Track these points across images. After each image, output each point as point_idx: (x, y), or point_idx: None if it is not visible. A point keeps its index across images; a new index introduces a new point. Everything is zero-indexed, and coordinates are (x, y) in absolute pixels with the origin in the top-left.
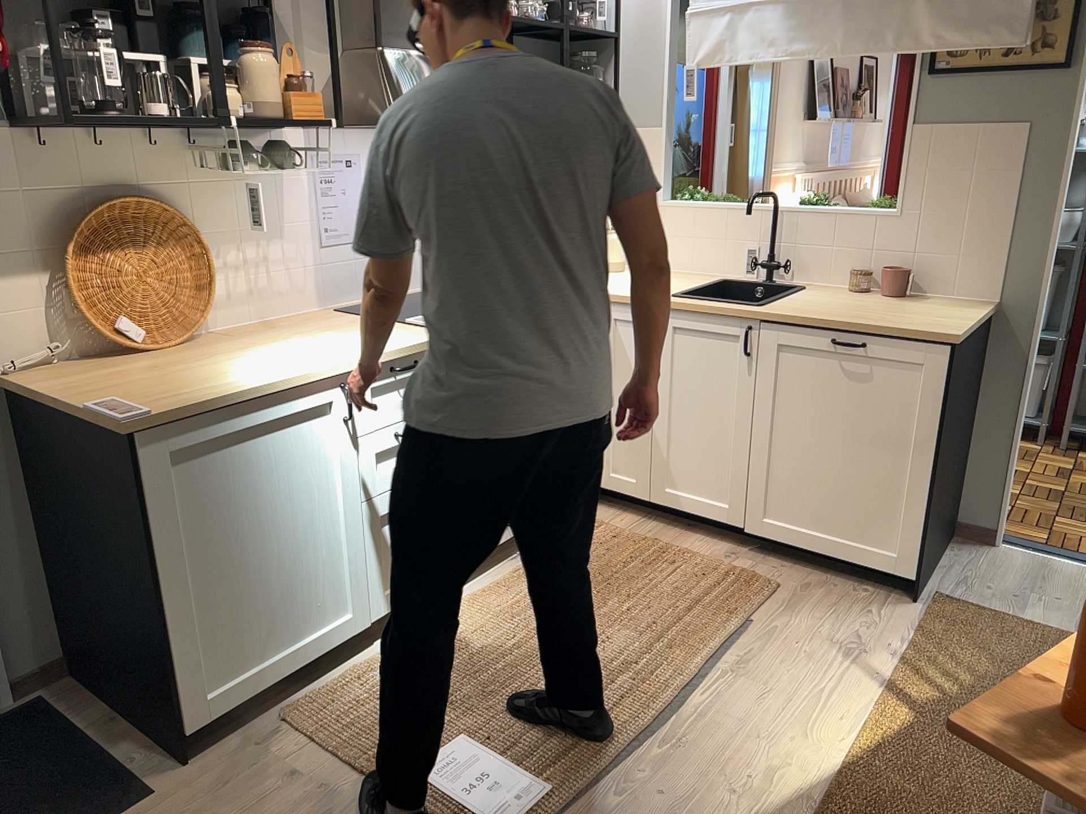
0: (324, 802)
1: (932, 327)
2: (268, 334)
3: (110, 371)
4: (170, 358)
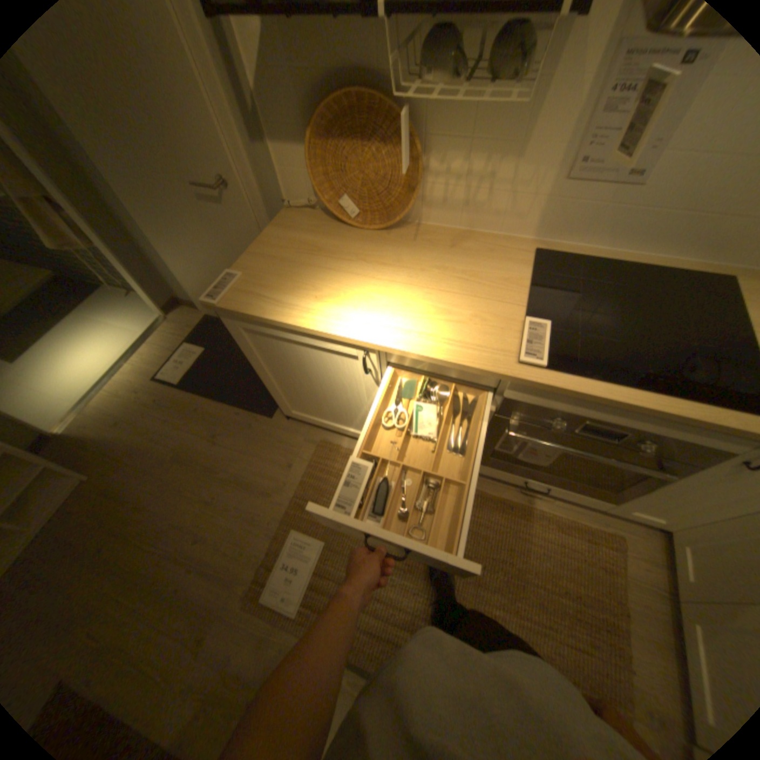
0: (275, 489)
1: None
2: (433, 252)
3: (308, 235)
4: (344, 242)
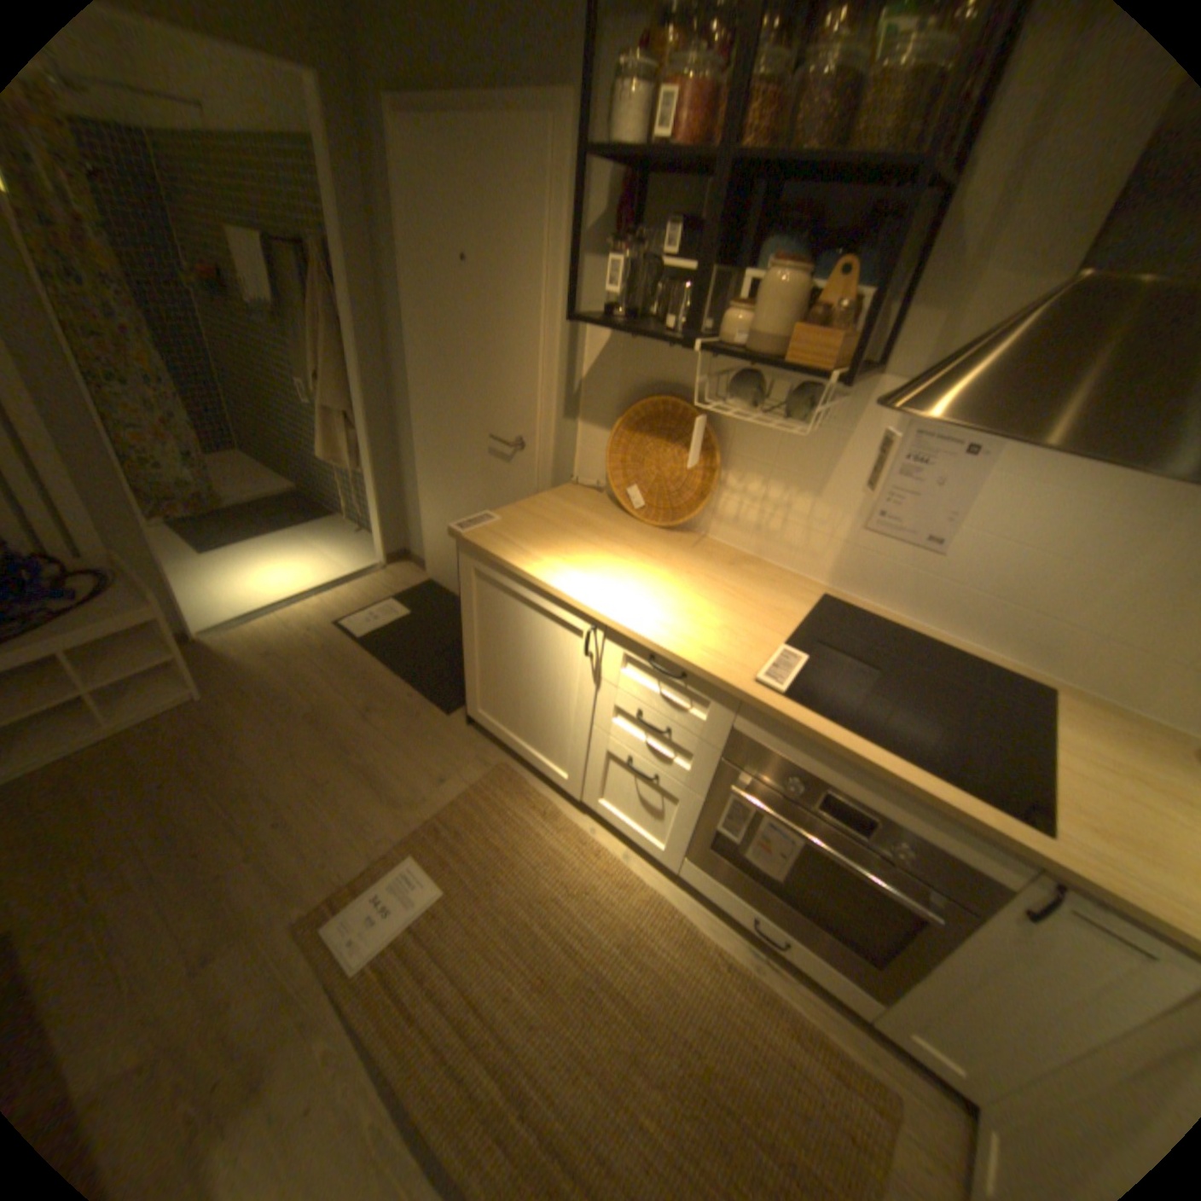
0: (410, 802)
1: None
2: (707, 563)
3: (584, 511)
4: (617, 527)
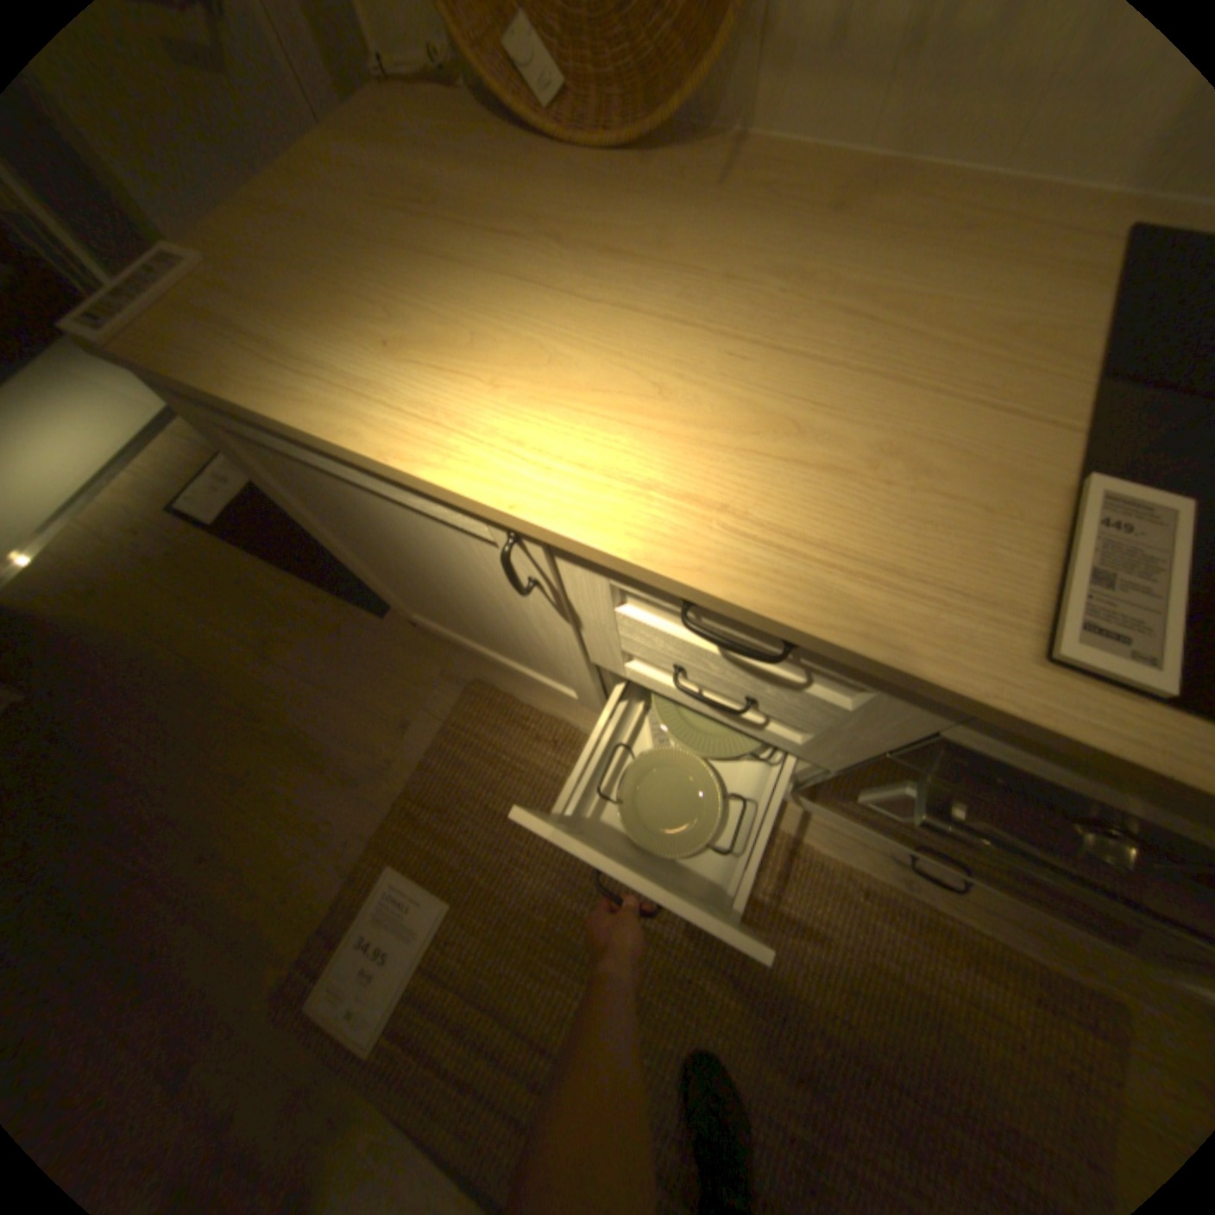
0: (367, 773)
1: None
2: (775, 218)
3: (412, 153)
4: (508, 177)
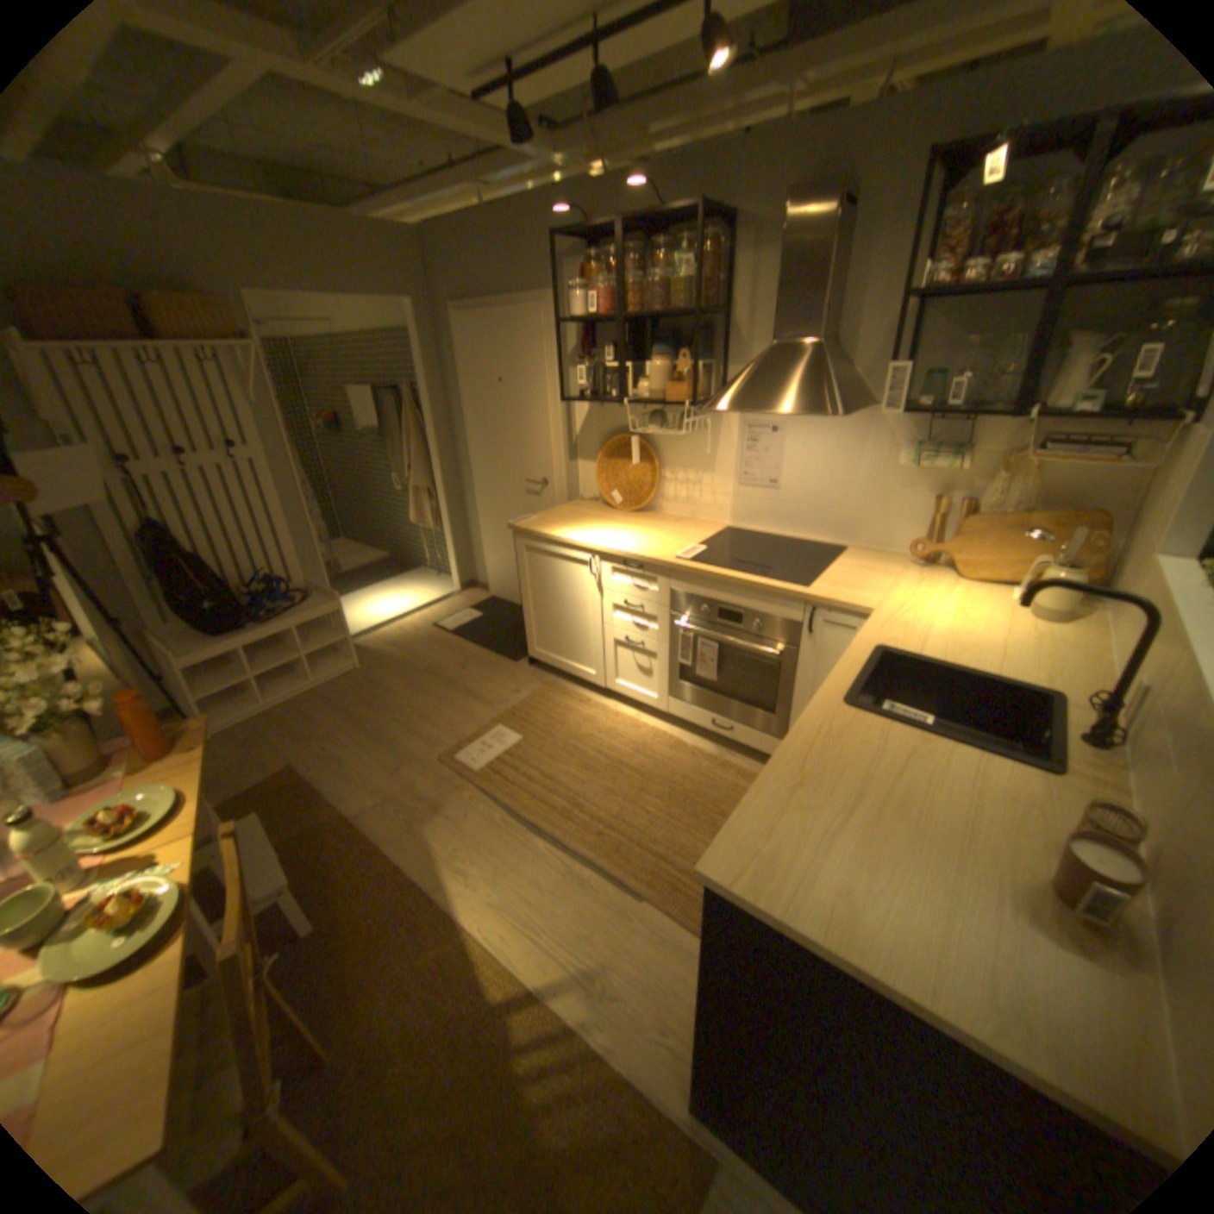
0: (498, 702)
1: (744, 851)
2: (658, 523)
3: (585, 511)
4: (605, 515)
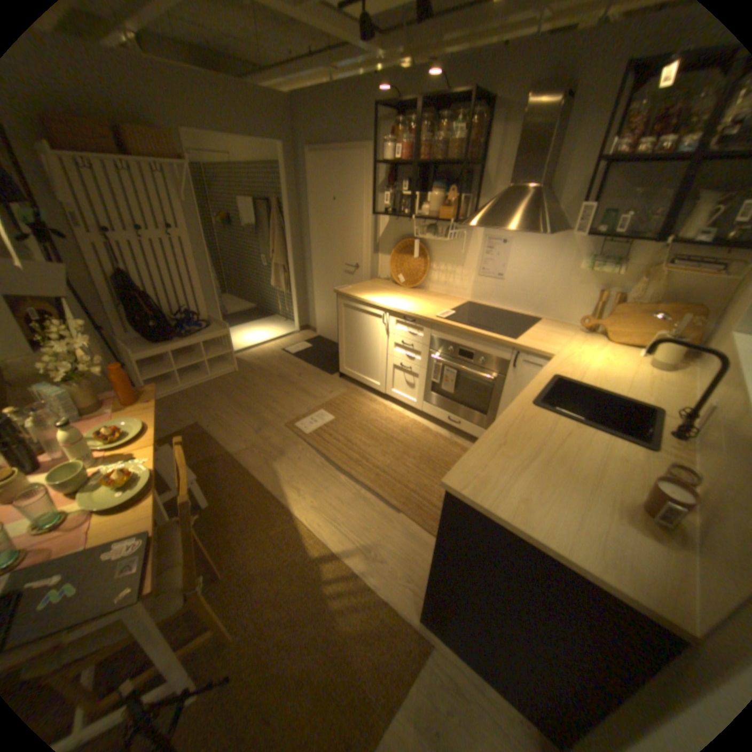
0: (320, 397)
1: (469, 475)
2: (426, 296)
3: (382, 285)
4: (394, 289)
